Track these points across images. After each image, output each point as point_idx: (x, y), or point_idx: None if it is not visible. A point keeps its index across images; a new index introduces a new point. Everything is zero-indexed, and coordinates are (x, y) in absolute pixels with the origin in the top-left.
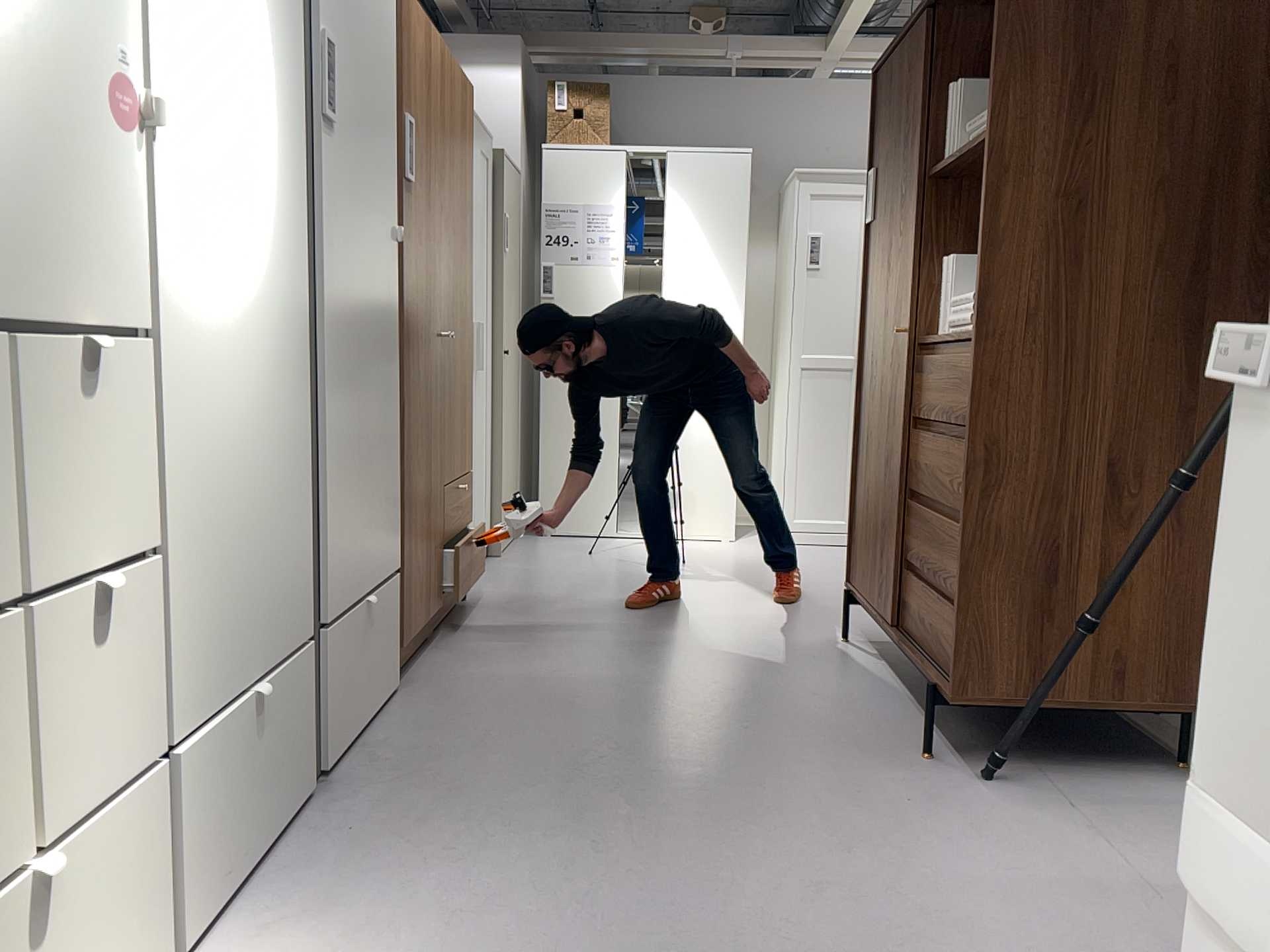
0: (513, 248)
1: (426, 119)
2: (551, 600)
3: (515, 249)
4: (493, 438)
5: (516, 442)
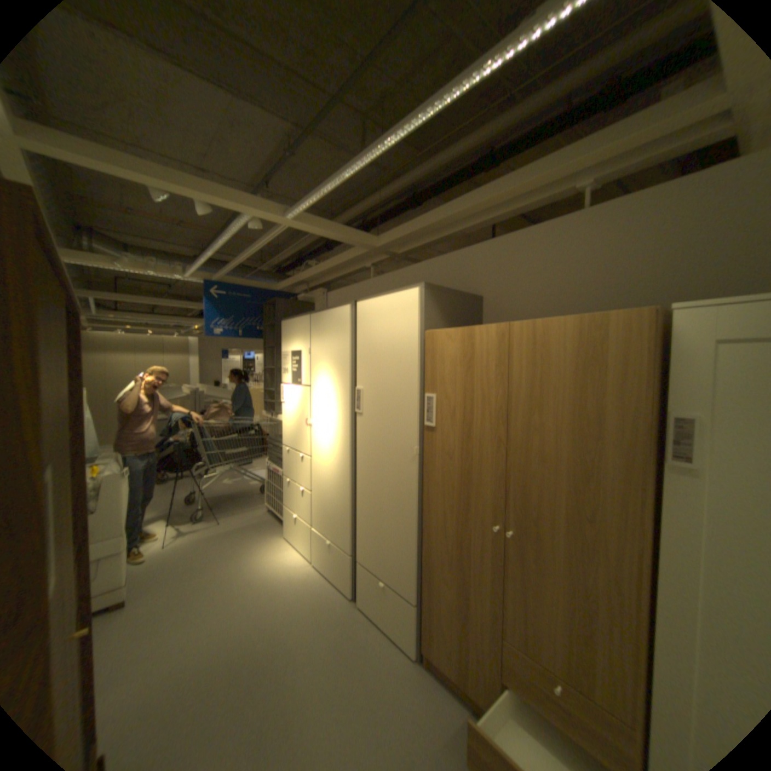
0: None
1: (464, 387)
2: None
3: None
4: None
5: None
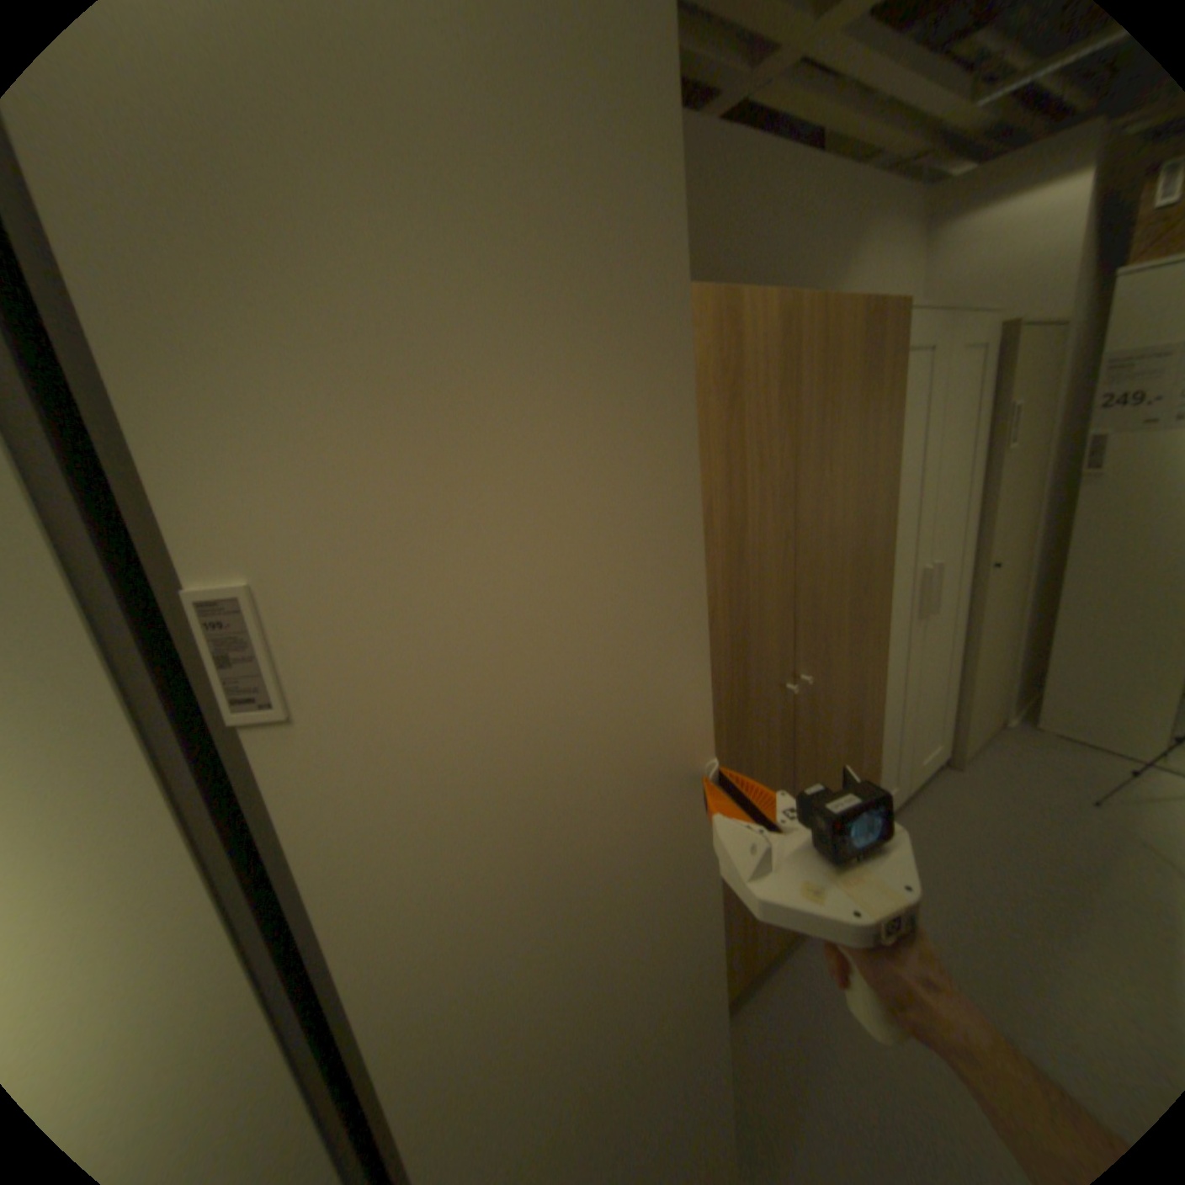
0: (1033, 432)
1: (726, 448)
2: (975, 929)
3: (1036, 431)
4: (966, 659)
5: (1015, 641)
